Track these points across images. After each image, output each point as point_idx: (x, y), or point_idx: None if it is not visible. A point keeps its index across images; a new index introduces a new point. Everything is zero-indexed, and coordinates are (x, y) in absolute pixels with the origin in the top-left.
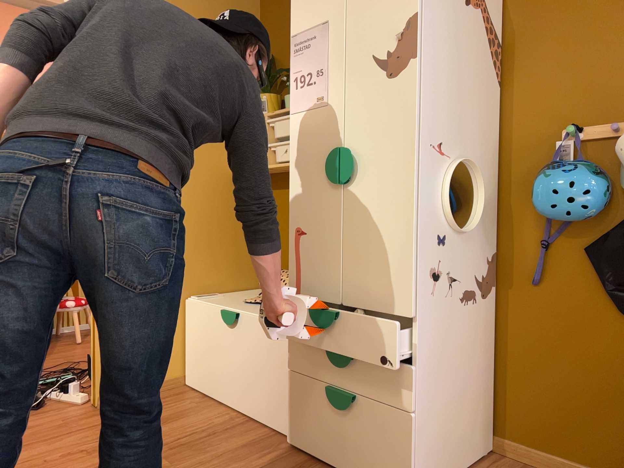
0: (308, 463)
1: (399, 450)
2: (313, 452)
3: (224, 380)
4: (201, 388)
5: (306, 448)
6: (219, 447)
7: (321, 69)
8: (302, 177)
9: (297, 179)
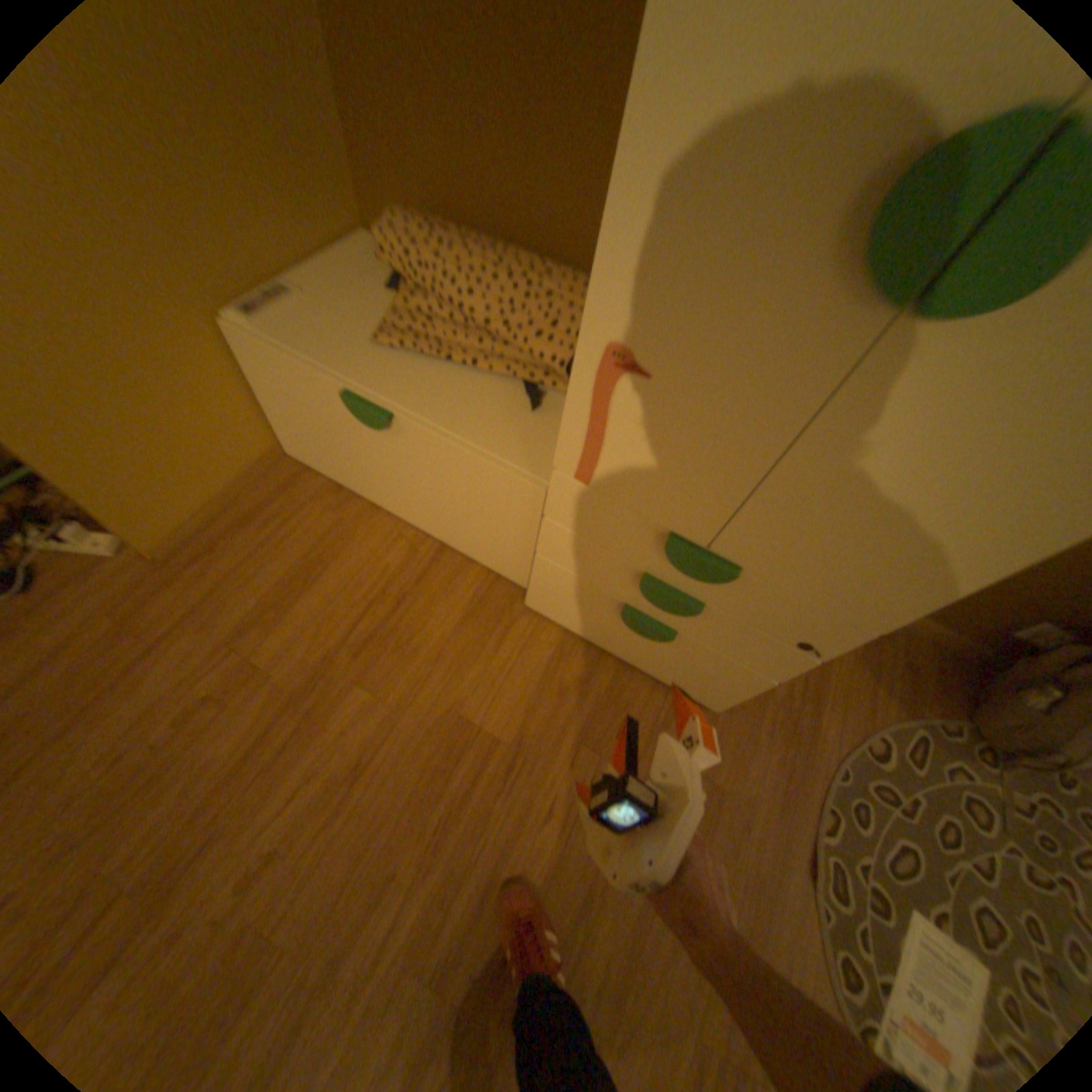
0: (567, 642)
1: (728, 688)
2: (573, 630)
3: (378, 487)
4: (328, 475)
5: (561, 623)
6: (430, 632)
7: None
8: (700, 167)
9: (665, 164)
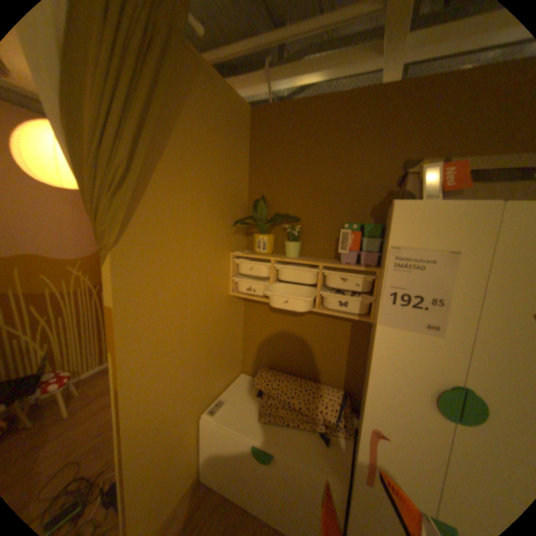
0: None
1: None
2: None
3: (251, 496)
4: (221, 491)
5: None
6: None
7: (441, 299)
8: (391, 390)
9: (382, 389)
